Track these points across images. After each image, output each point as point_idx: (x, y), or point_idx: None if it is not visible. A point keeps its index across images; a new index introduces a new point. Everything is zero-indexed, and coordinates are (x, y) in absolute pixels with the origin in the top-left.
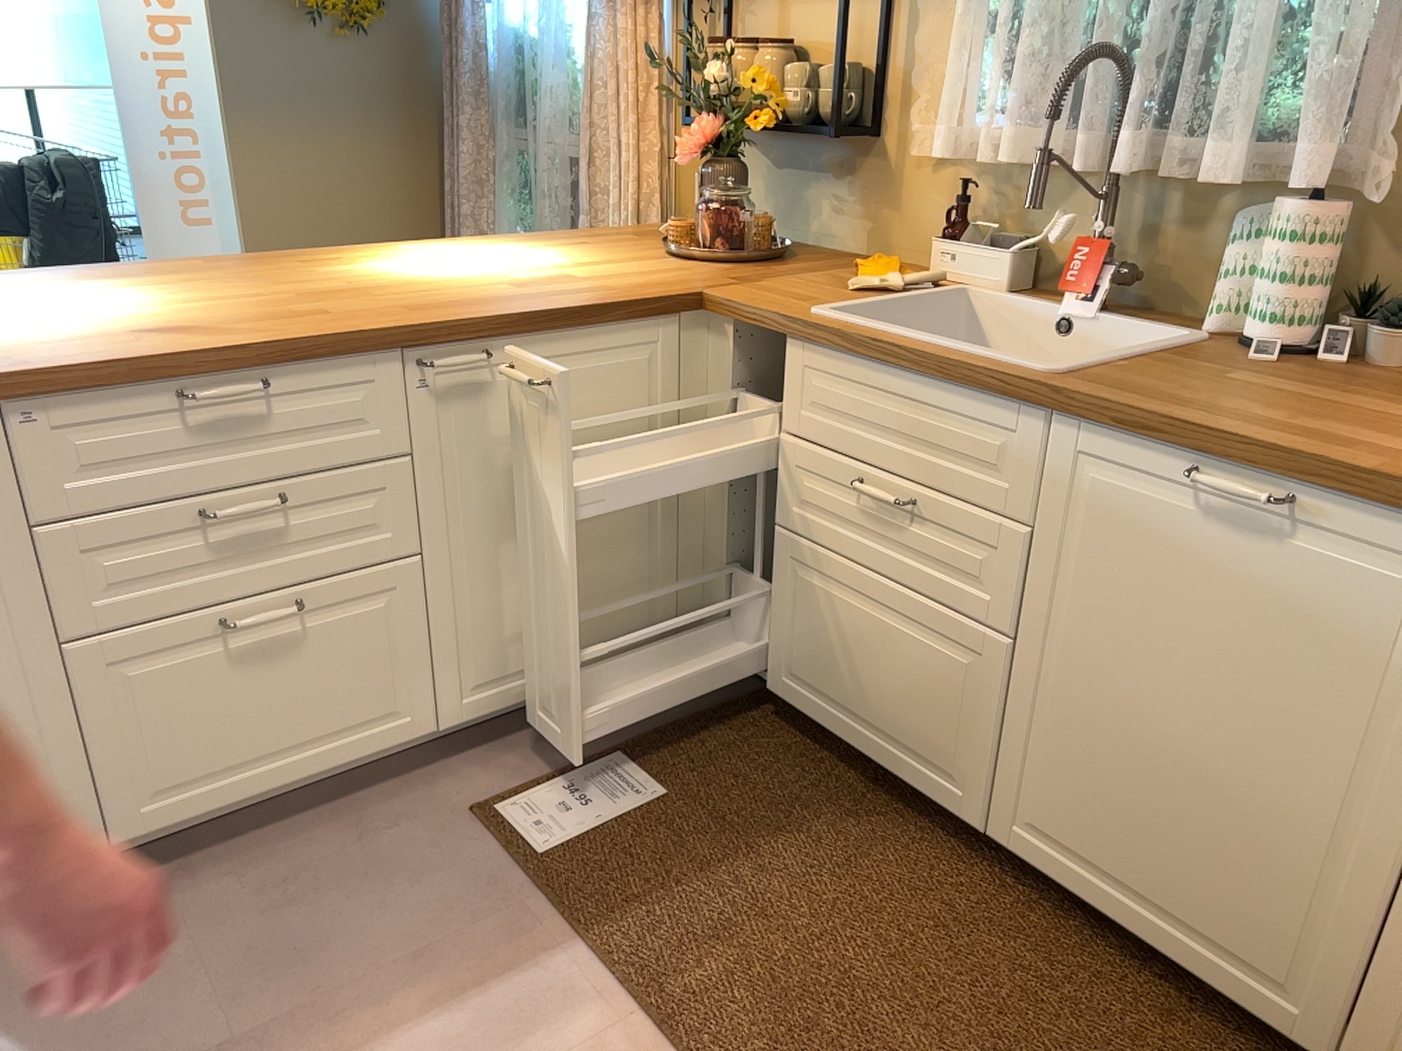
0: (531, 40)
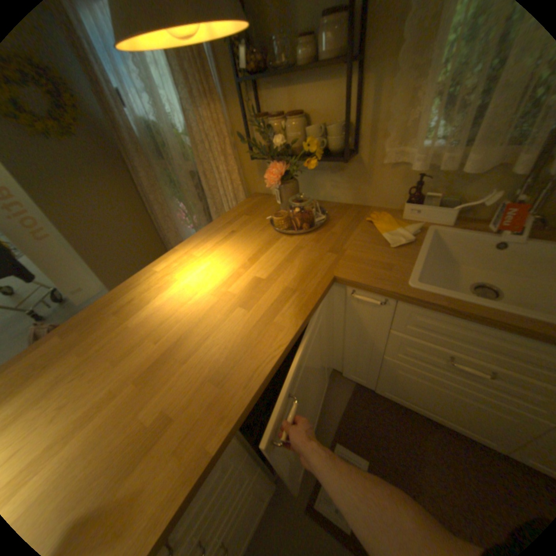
0: (151, 120)
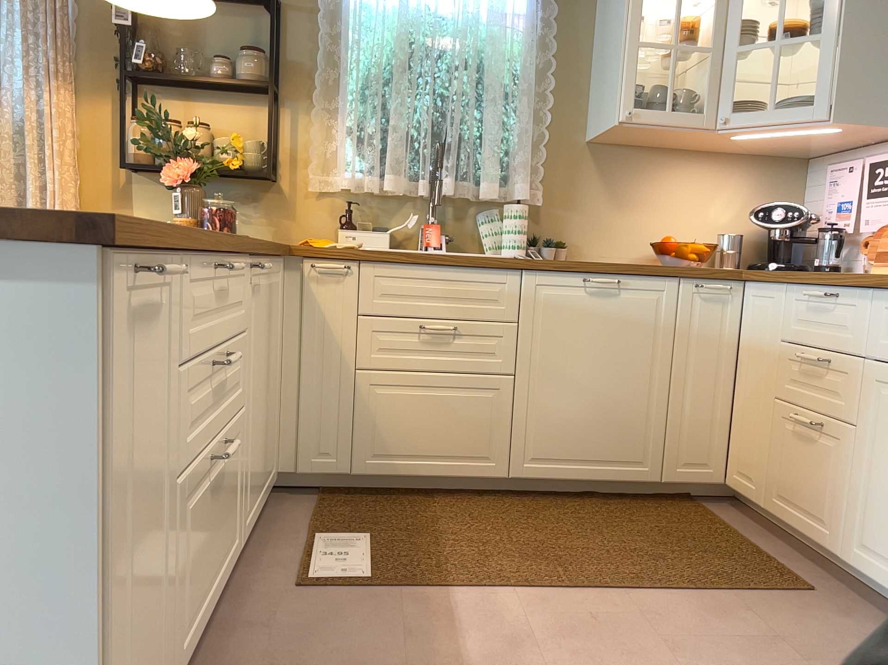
0: None
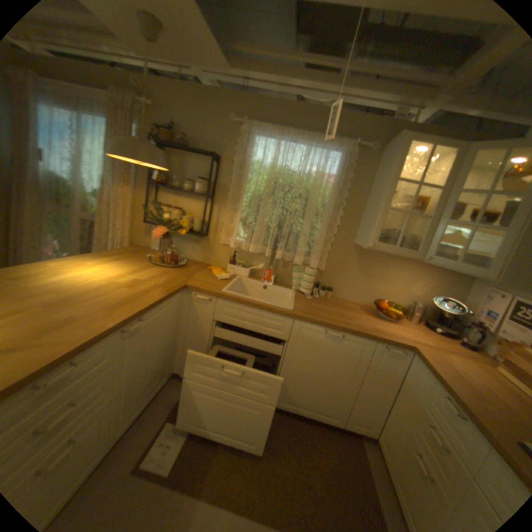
0: (61, 177)
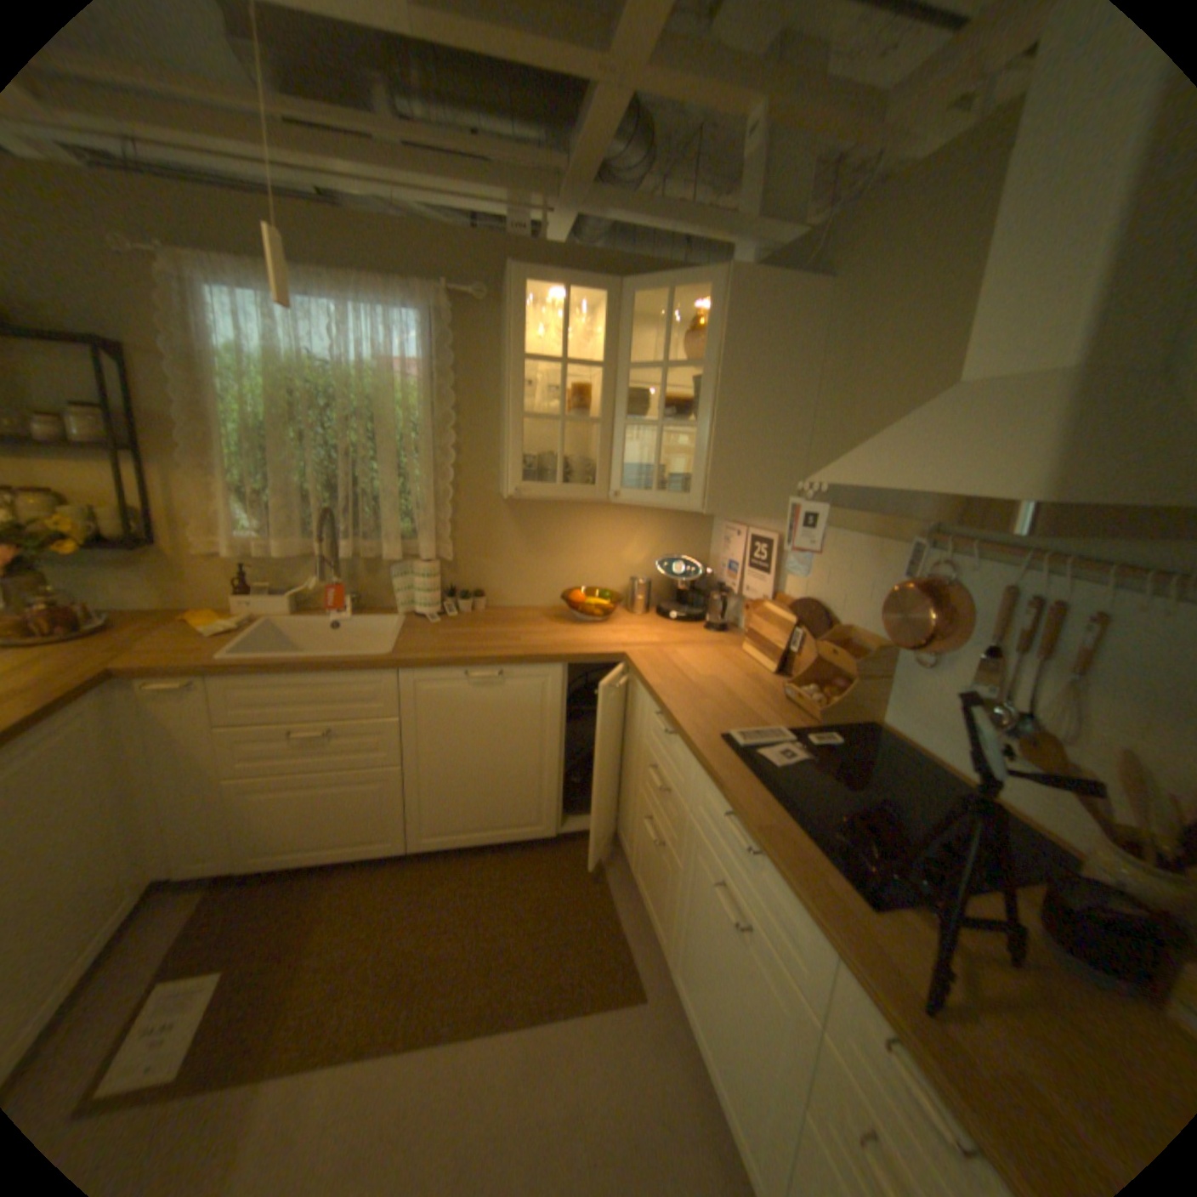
0: None
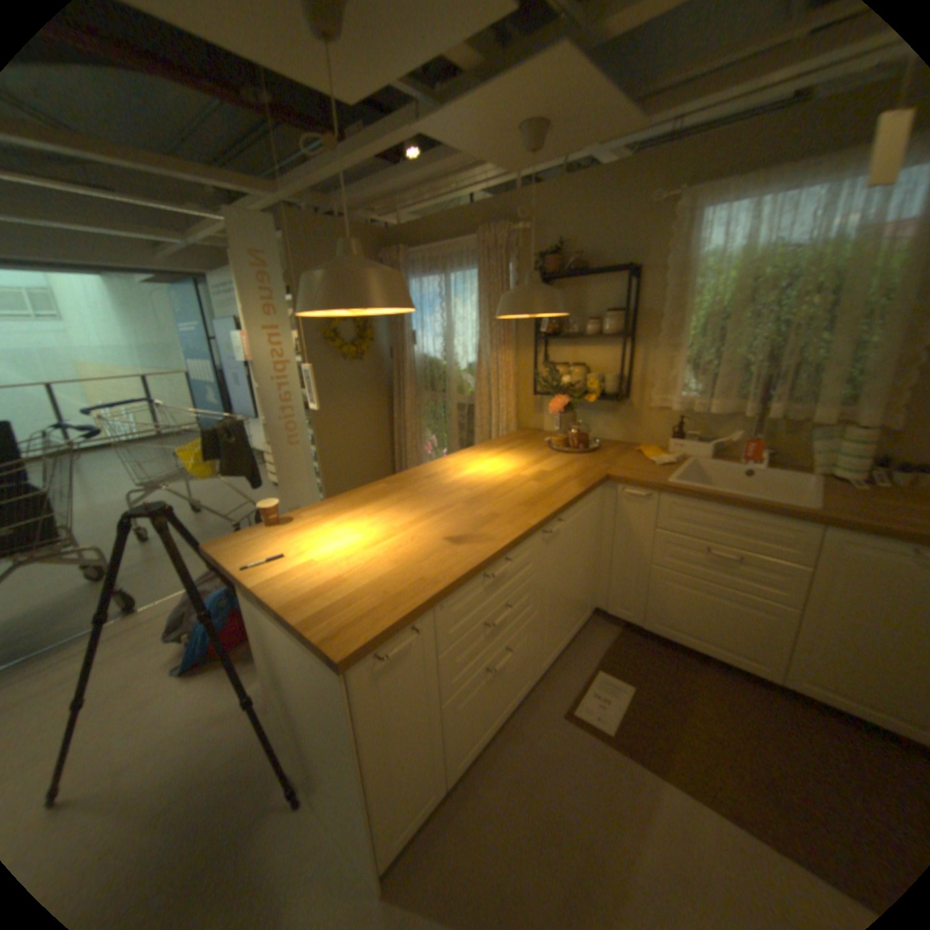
0: (436, 357)
